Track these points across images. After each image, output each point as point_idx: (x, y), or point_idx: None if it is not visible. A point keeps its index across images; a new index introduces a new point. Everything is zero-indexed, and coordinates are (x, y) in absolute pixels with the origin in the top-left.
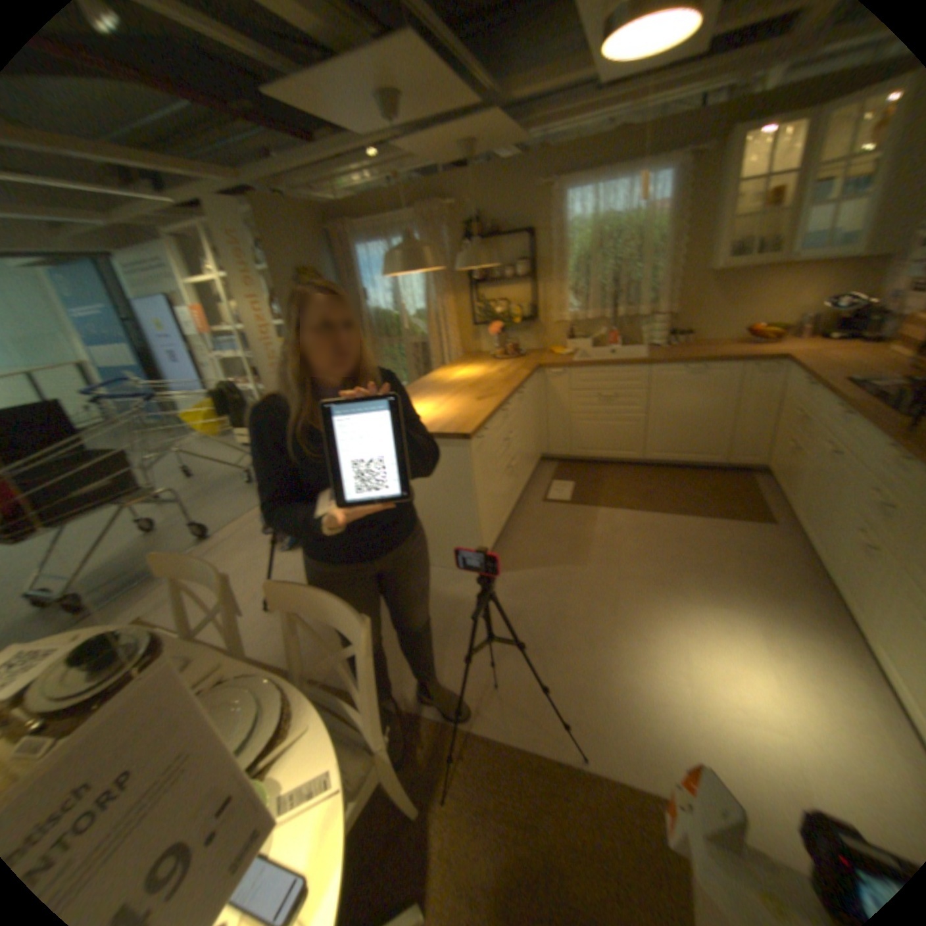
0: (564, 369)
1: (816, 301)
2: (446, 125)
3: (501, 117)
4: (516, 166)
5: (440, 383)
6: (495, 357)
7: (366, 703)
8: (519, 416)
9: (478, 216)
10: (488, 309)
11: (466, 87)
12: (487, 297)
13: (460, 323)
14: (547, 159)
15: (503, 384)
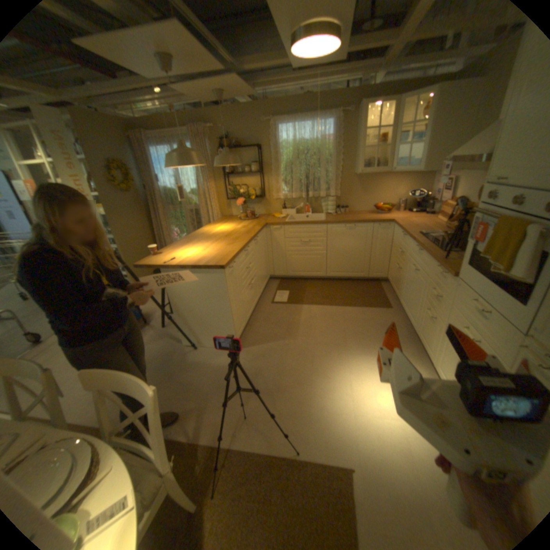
0: (281, 226)
1: (405, 192)
2: (205, 80)
3: (238, 79)
4: (249, 108)
5: (207, 234)
6: (241, 218)
7: (157, 443)
8: (256, 254)
9: (228, 135)
10: (236, 190)
11: (215, 59)
12: (235, 183)
13: (220, 198)
14: (266, 106)
15: (245, 235)
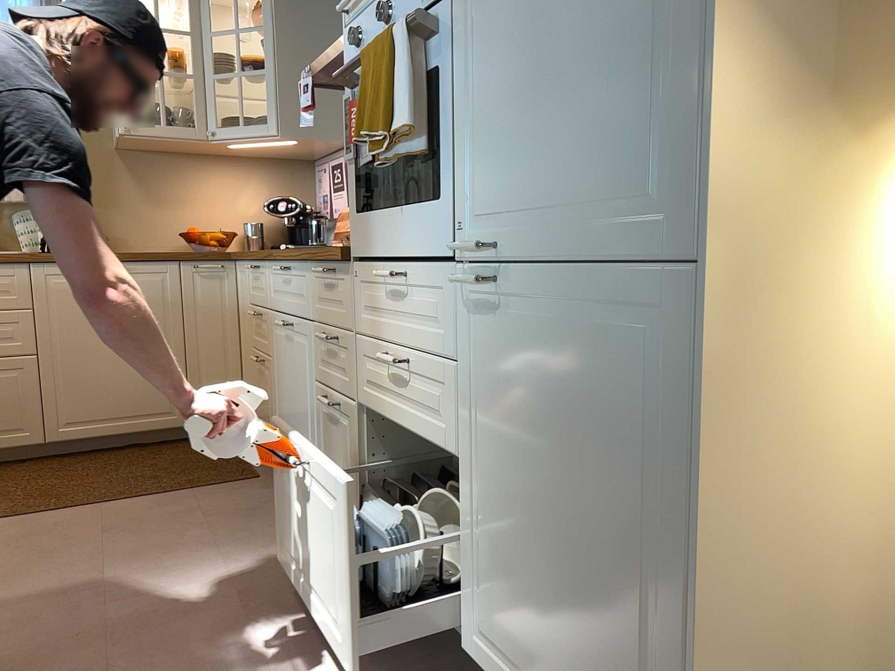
0: None
1: (258, 209)
2: None
3: None
4: None
5: None
6: None
7: None
8: None
9: None
10: None
11: None
12: None
13: None
14: None
15: None
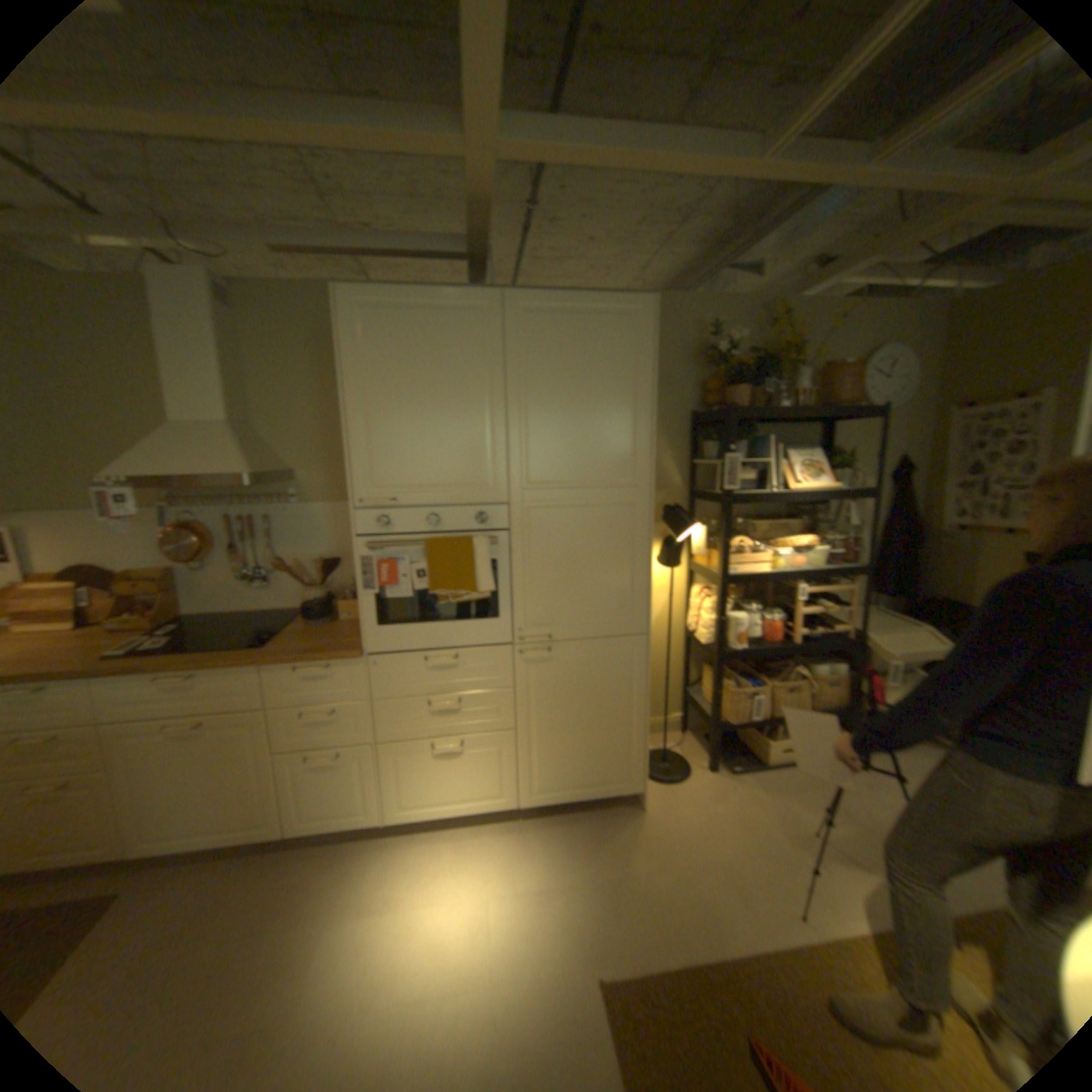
0: None
1: None
2: None
3: None
4: None
5: None
6: None
7: None
8: None
9: None
10: None
11: None
12: None
13: None
14: None
15: None
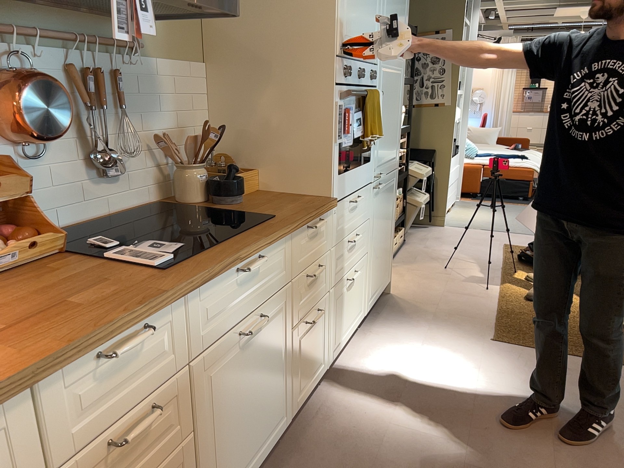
0: None
1: None
2: None
3: None
4: None
5: None
6: None
7: None
8: None
9: None
10: None
11: None
12: None
13: None
14: None
15: None
